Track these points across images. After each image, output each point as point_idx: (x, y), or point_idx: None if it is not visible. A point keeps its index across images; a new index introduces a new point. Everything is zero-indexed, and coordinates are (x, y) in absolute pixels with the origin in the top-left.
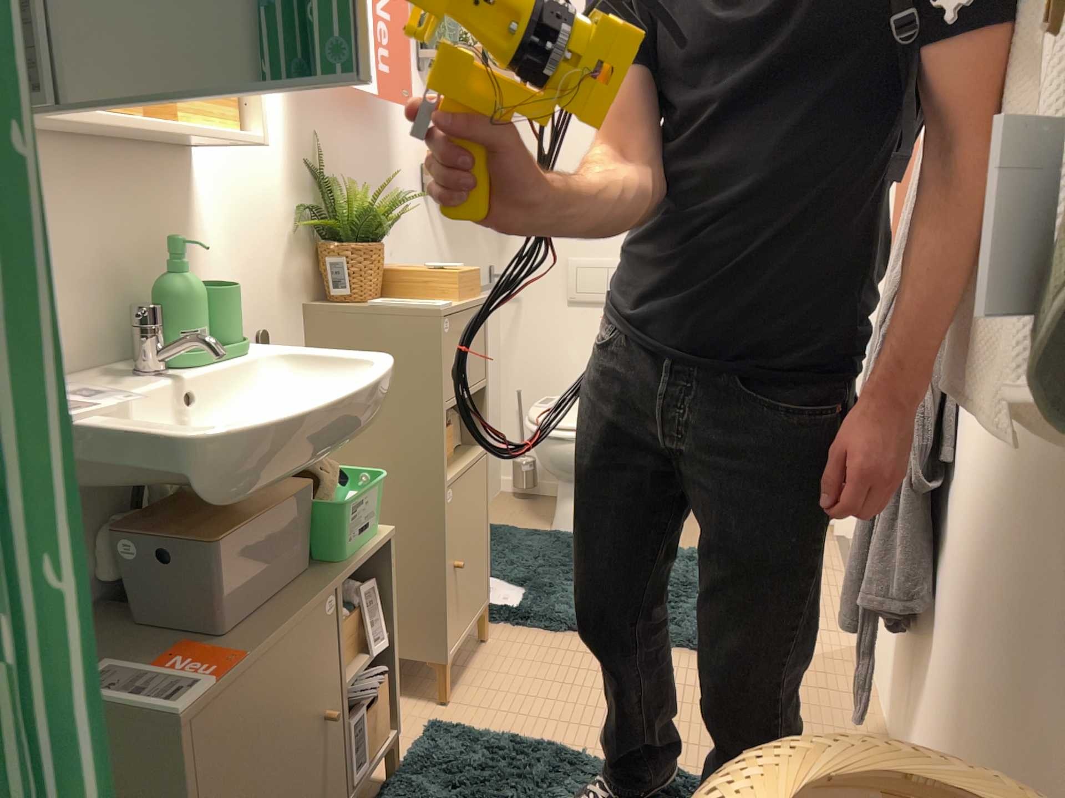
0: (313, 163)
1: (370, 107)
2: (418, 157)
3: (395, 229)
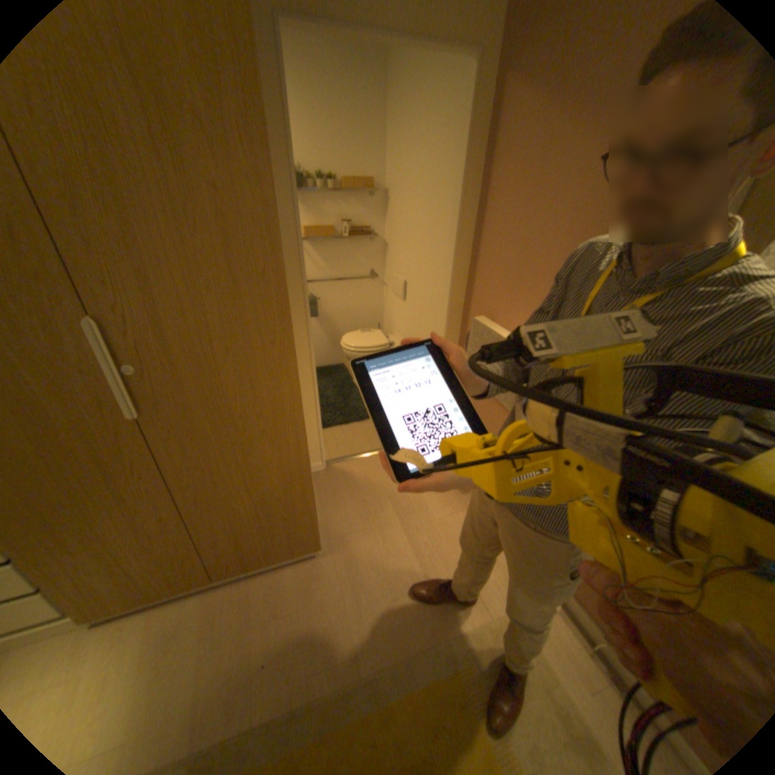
0: None
1: None
2: None
3: None
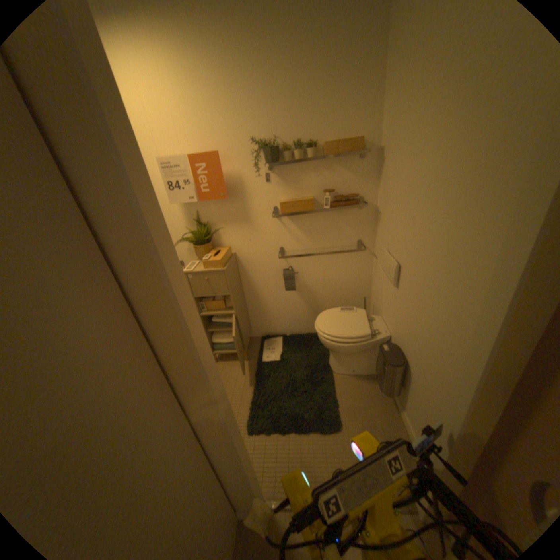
0: (196, 219)
1: (228, 194)
2: (270, 204)
3: (251, 232)
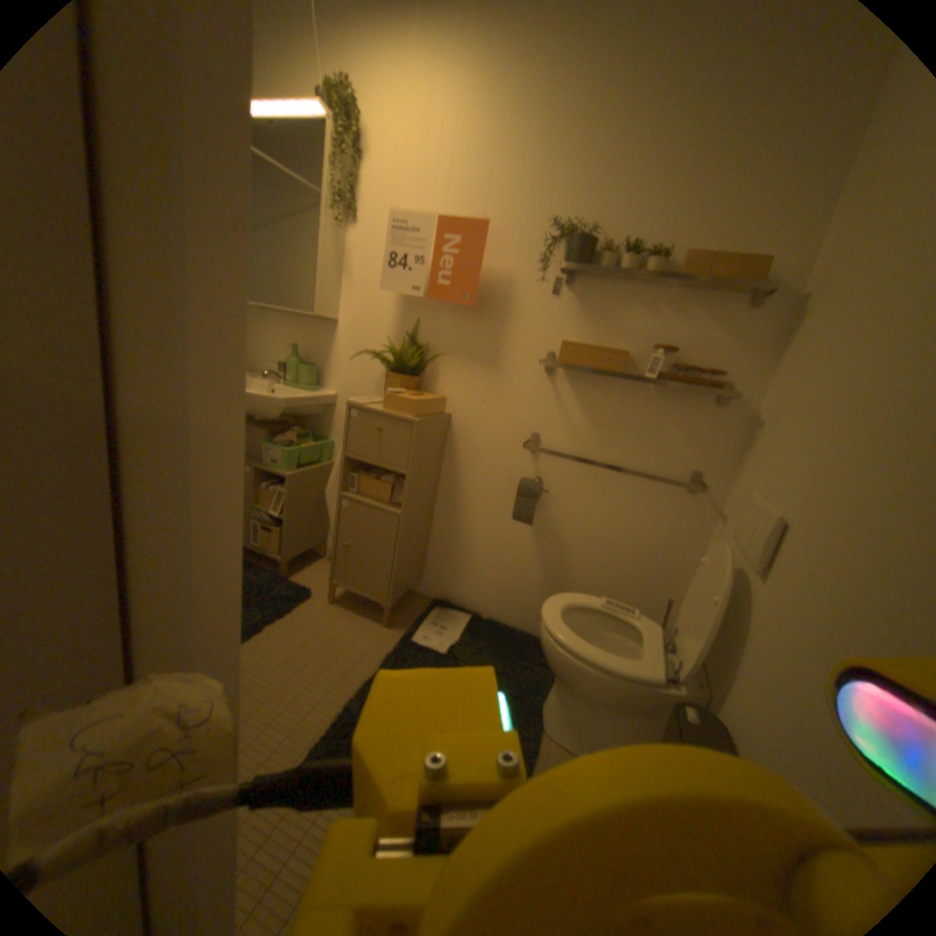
0: (411, 331)
1: (480, 304)
2: (545, 342)
3: (493, 384)
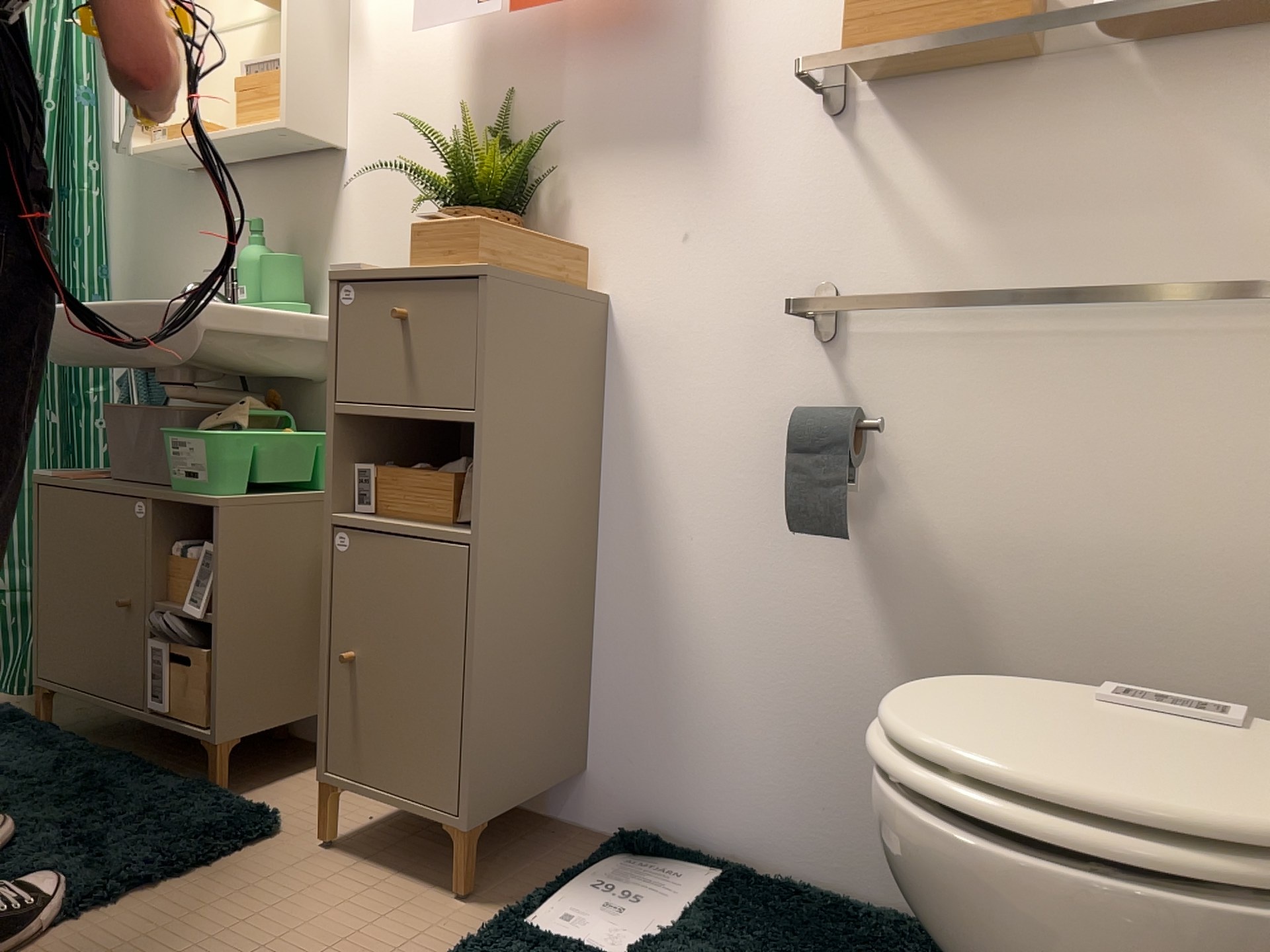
0: (500, 131)
1: (642, 18)
2: (807, 51)
3: (696, 194)
